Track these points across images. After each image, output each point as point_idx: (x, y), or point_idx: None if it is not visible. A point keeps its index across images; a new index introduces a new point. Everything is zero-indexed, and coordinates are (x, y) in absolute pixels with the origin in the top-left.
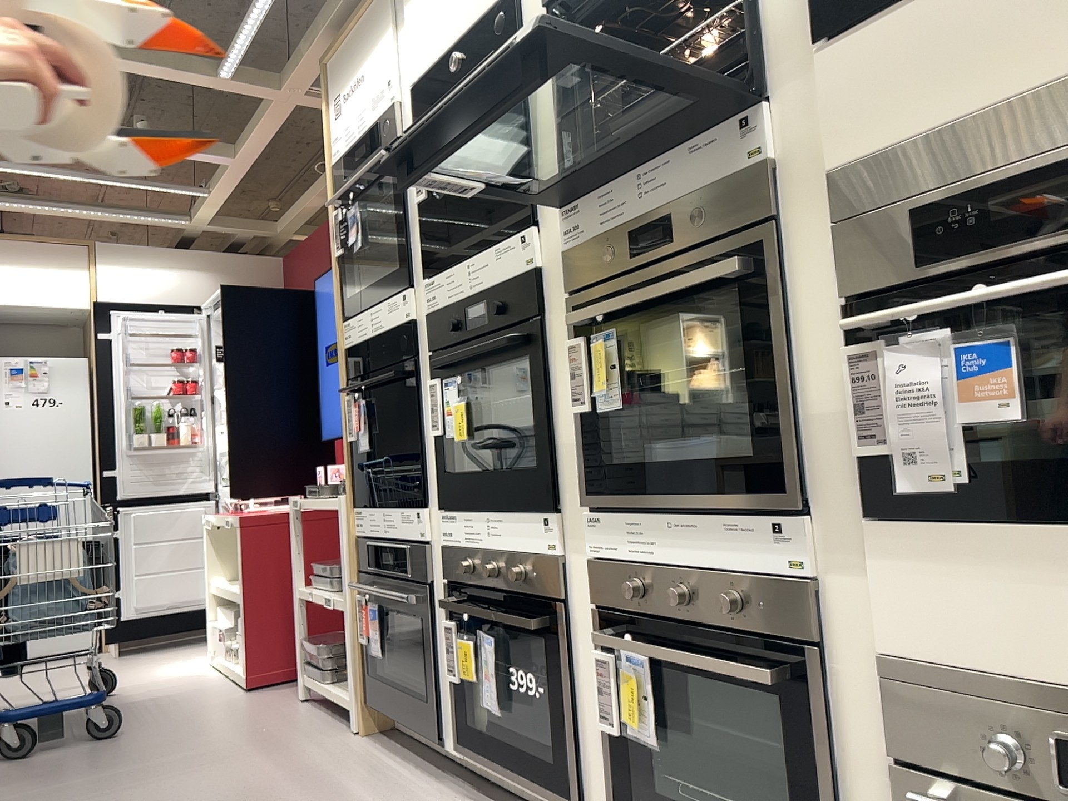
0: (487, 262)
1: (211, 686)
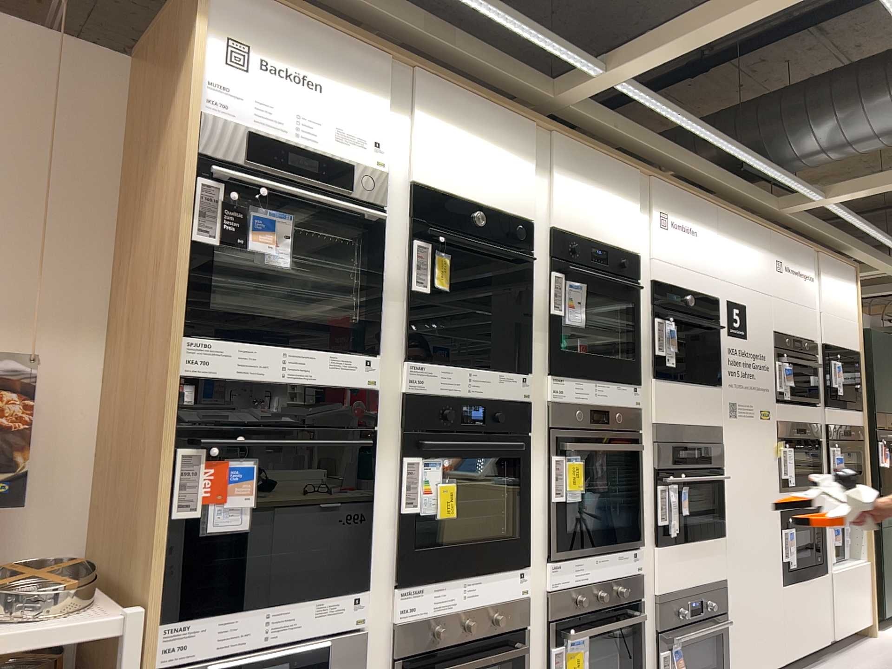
0: (490, 379)
1: None
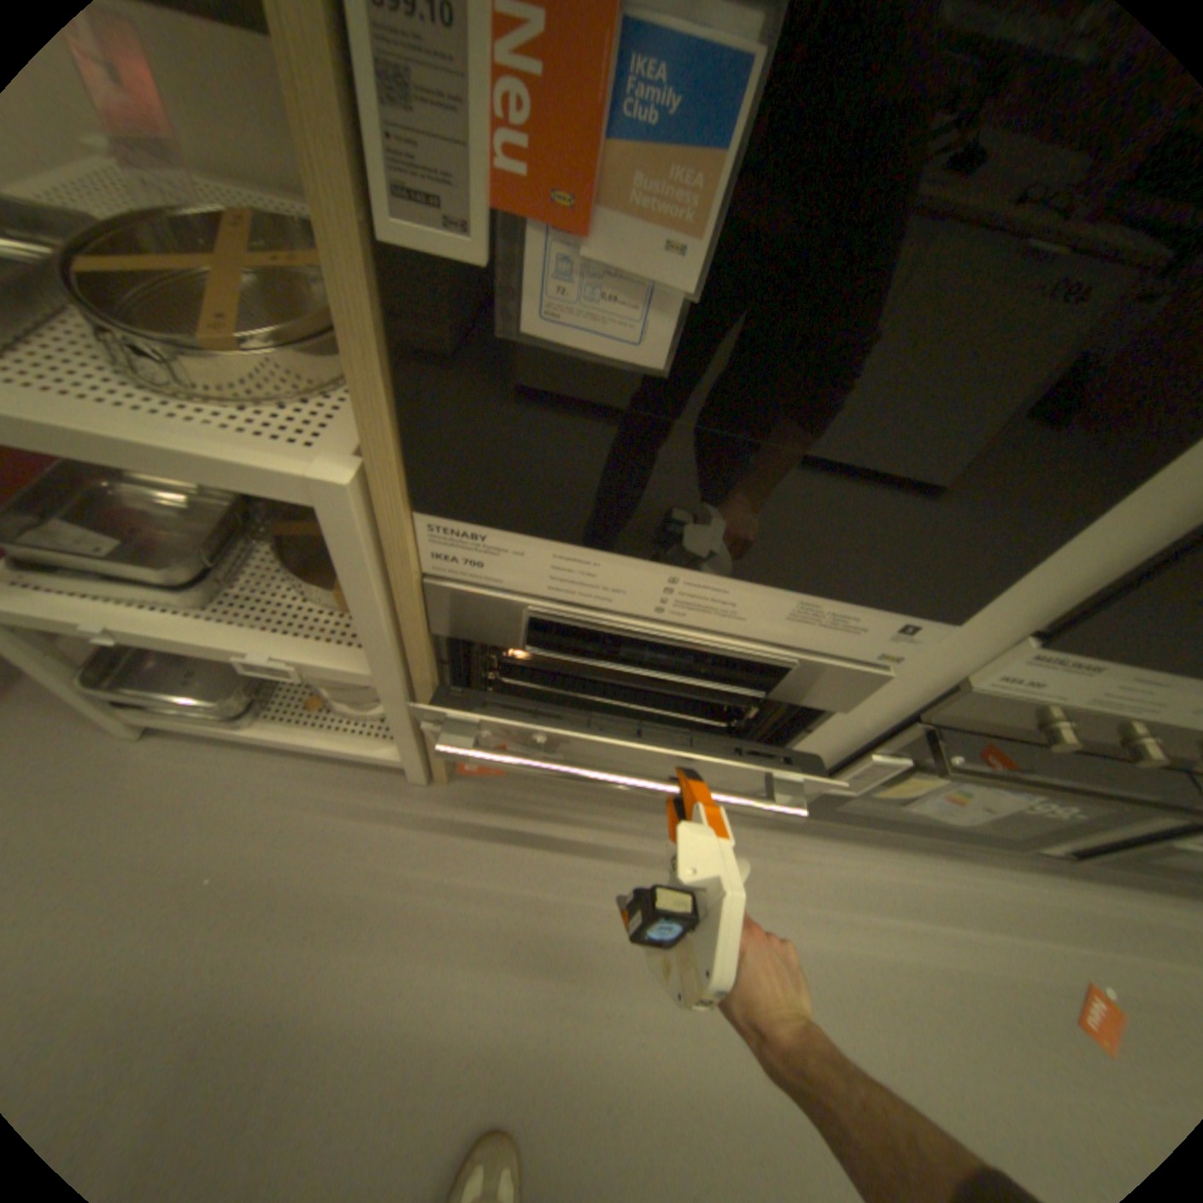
0: None
1: None
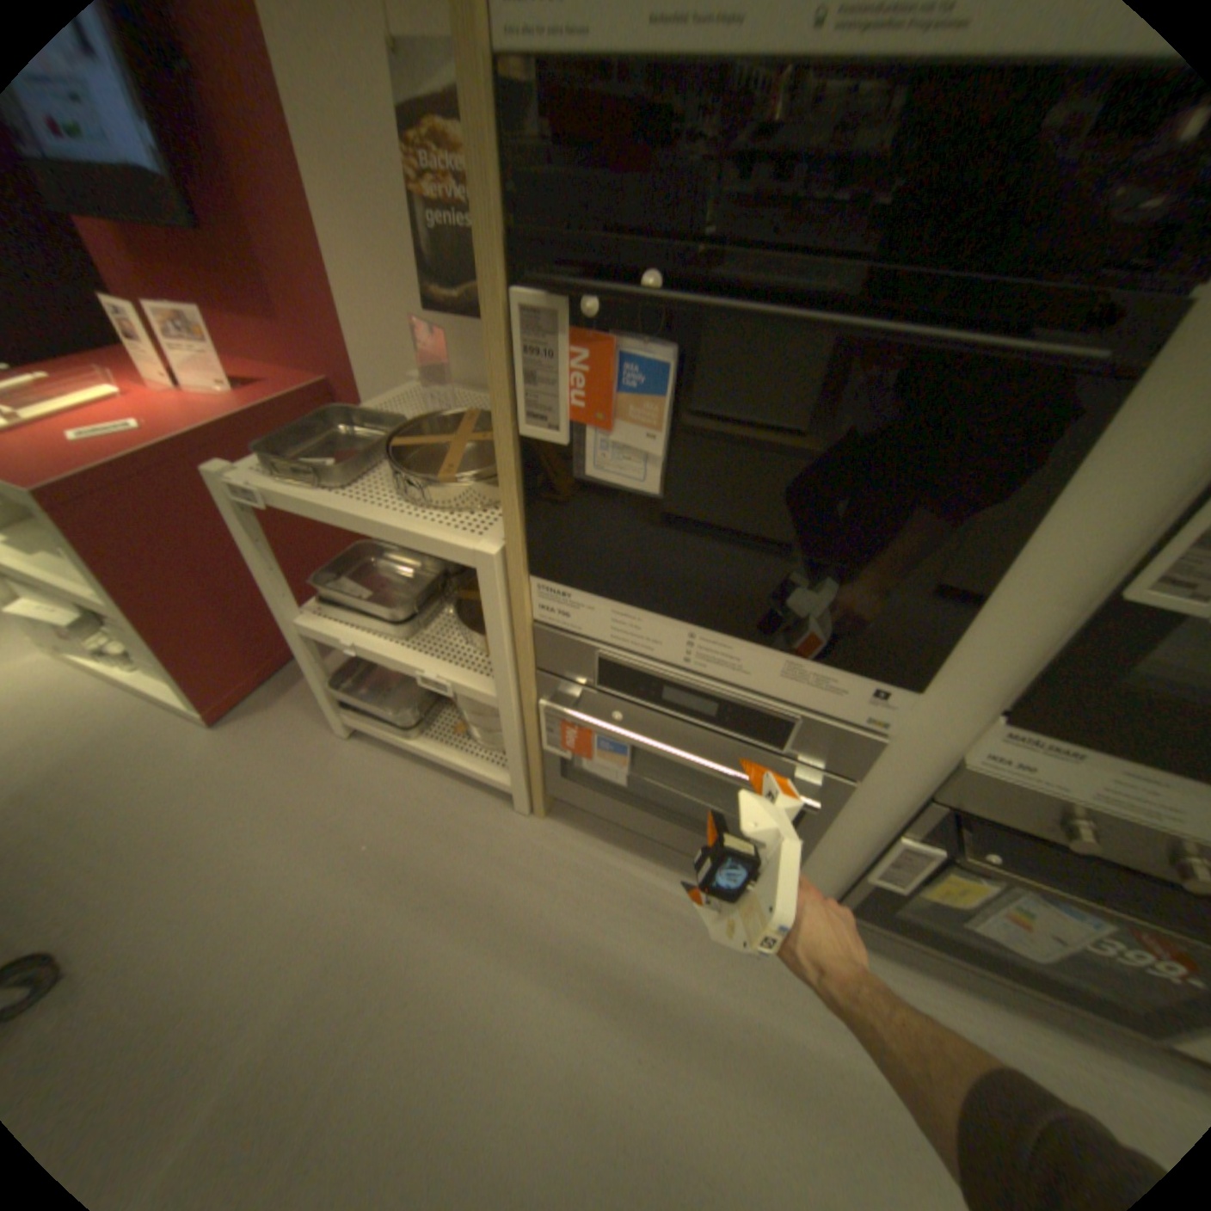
0: None
1: (123, 727)
